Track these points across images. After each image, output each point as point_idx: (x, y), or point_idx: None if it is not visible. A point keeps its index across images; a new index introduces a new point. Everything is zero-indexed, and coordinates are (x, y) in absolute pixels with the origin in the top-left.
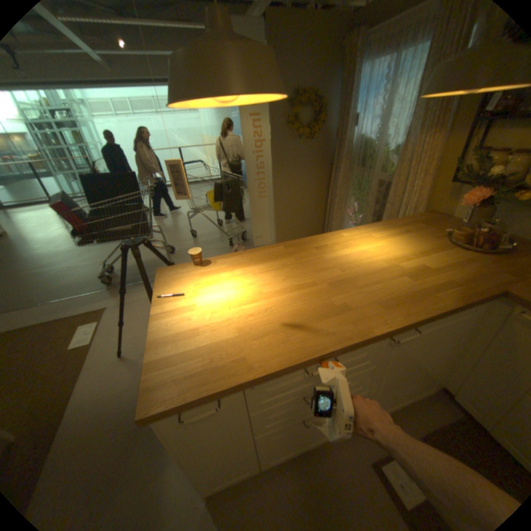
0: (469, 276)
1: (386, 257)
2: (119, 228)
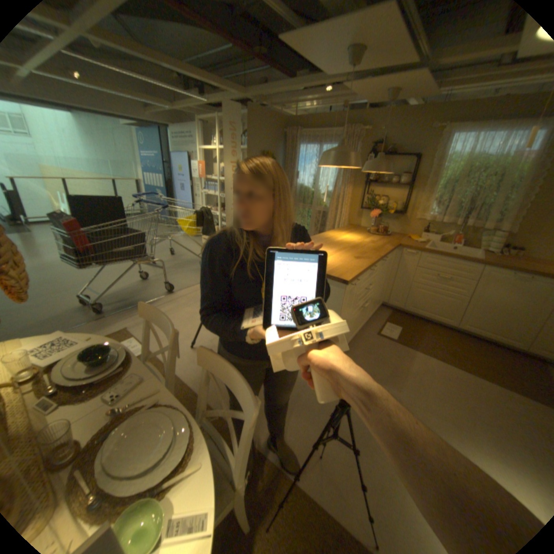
0: (387, 241)
1: (356, 239)
2: (126, 248)
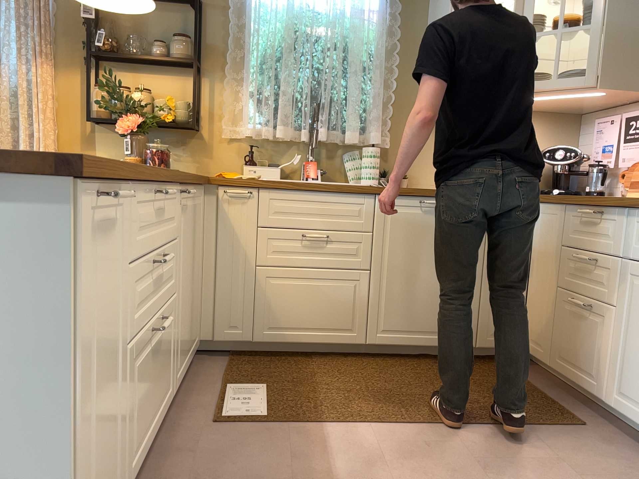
0: None
1: None
2: None
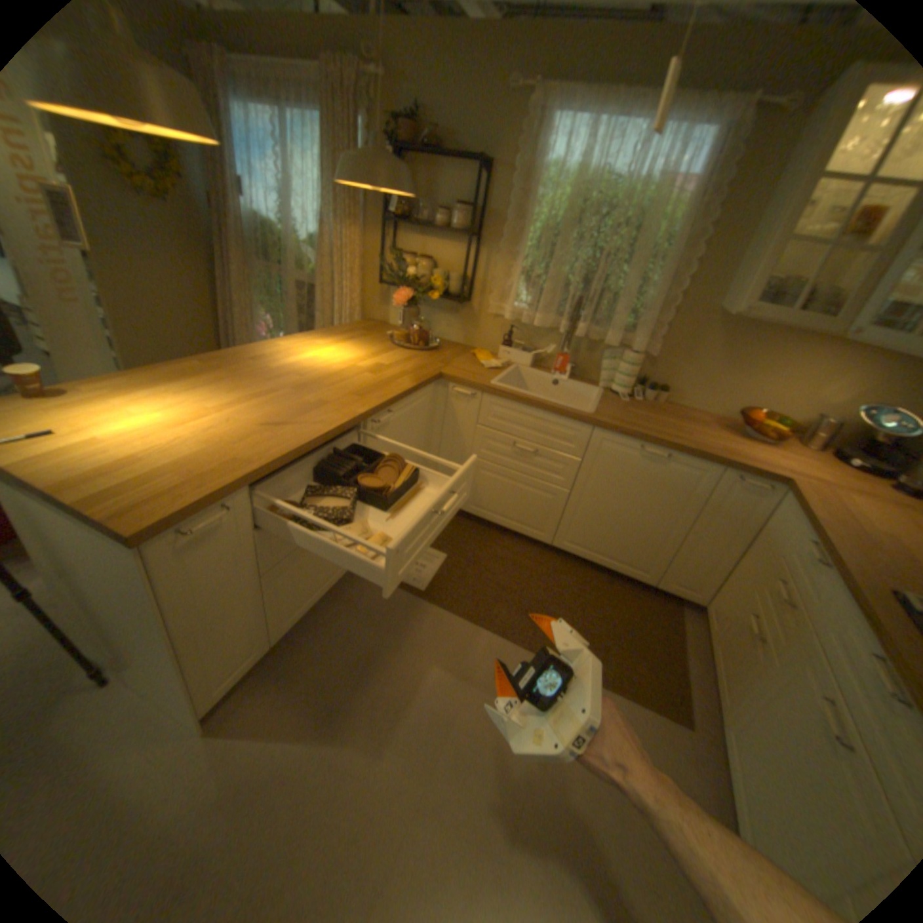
0: (415, 367)
1: (342, 361)
2: None
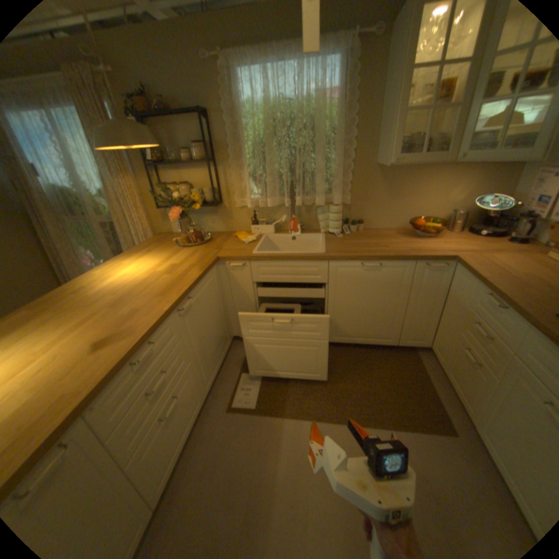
0: (198, 258)
1: (144, 271)
2: None
